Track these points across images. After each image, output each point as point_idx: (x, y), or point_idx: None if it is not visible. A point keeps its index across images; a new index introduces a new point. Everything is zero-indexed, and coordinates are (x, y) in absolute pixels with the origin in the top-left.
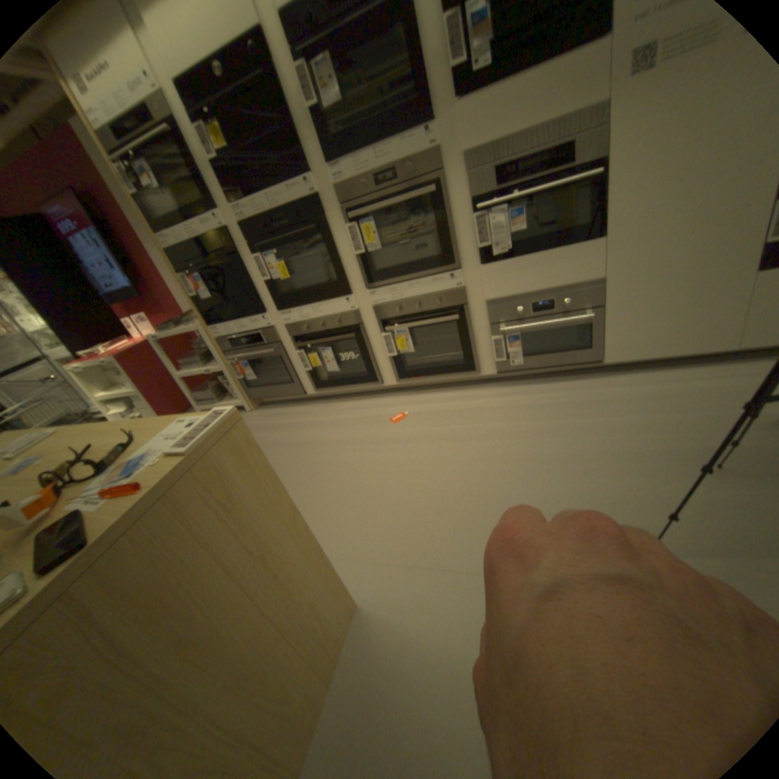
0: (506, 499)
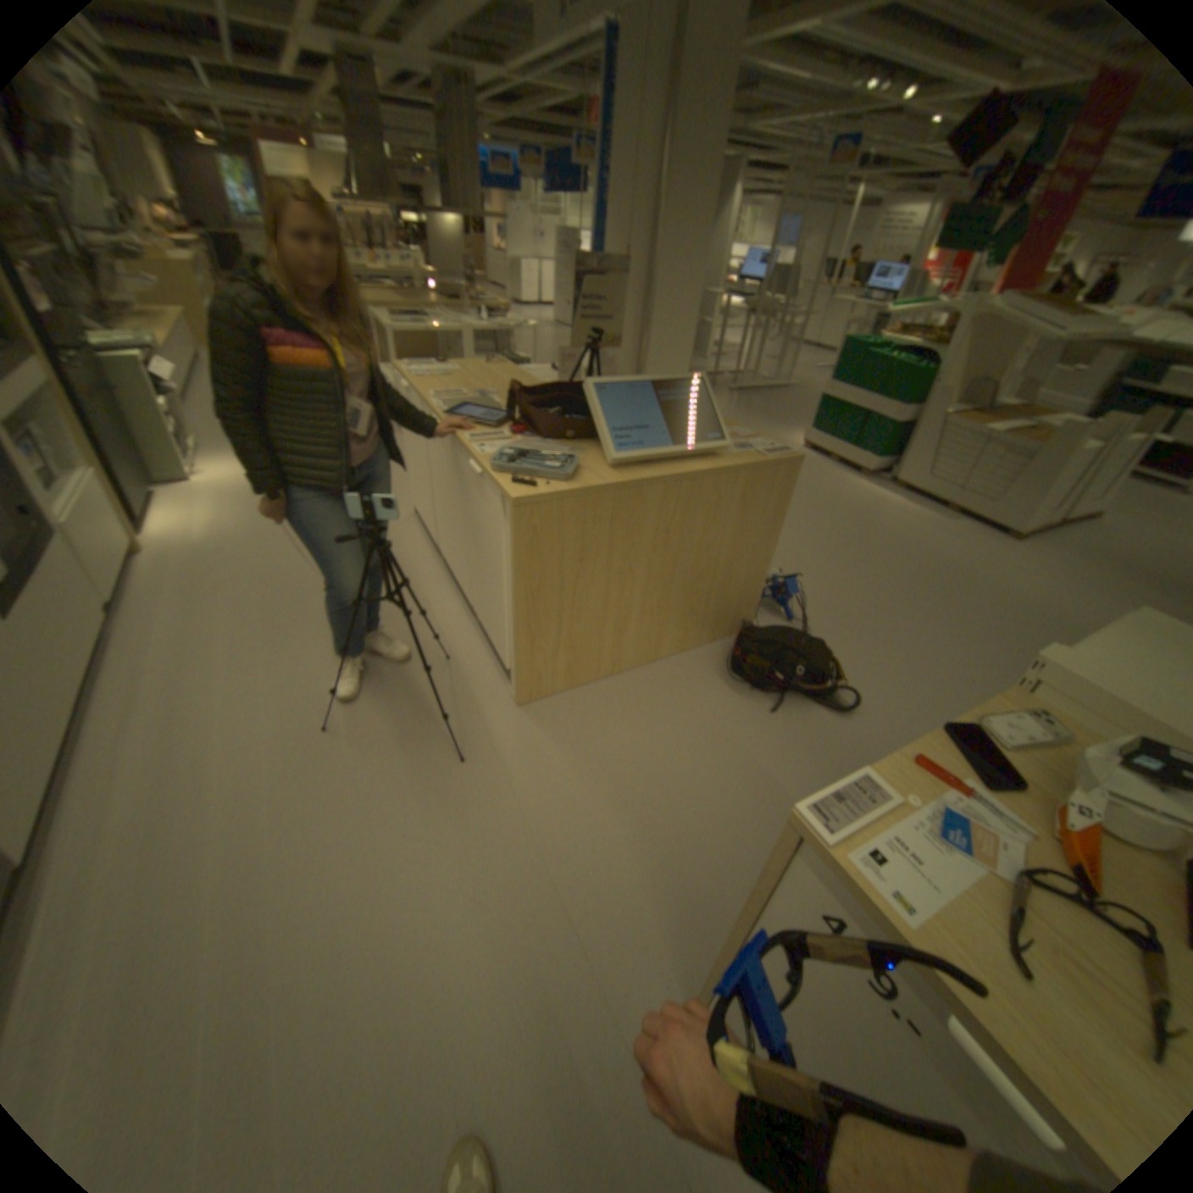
0: (425, 921)
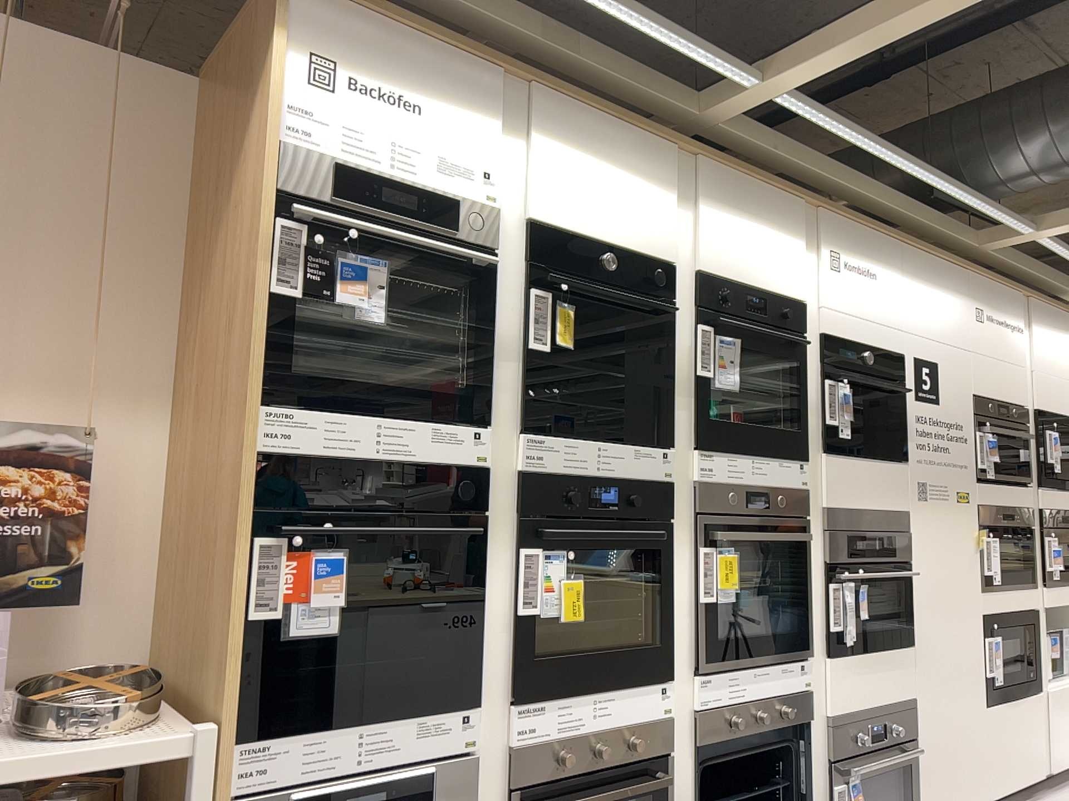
0: None
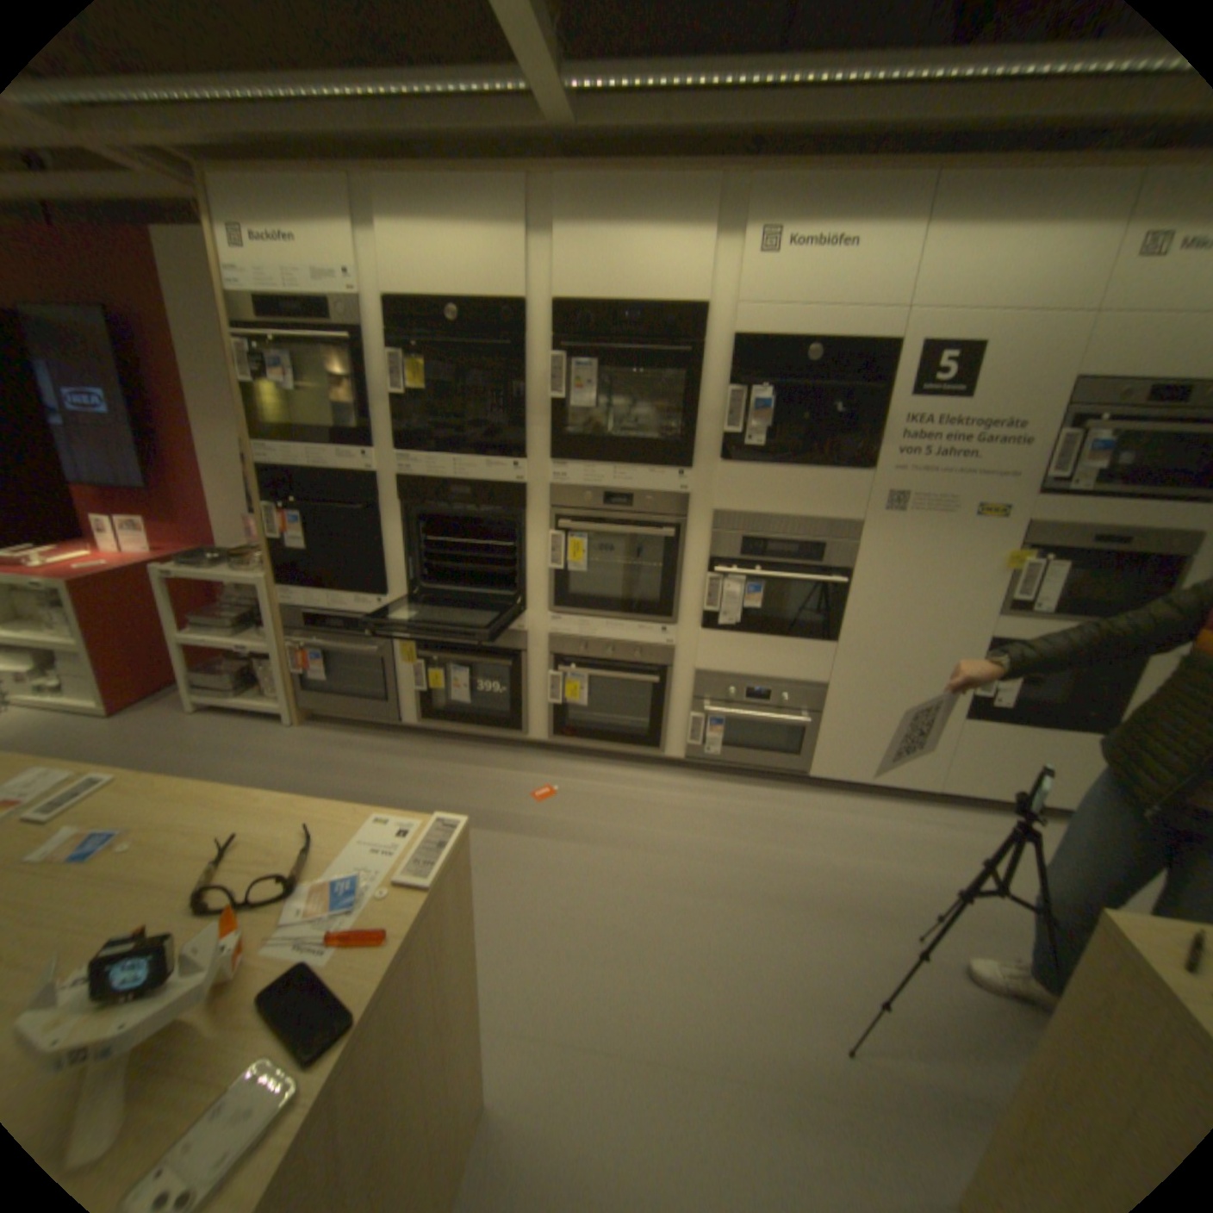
0: (691, 957)
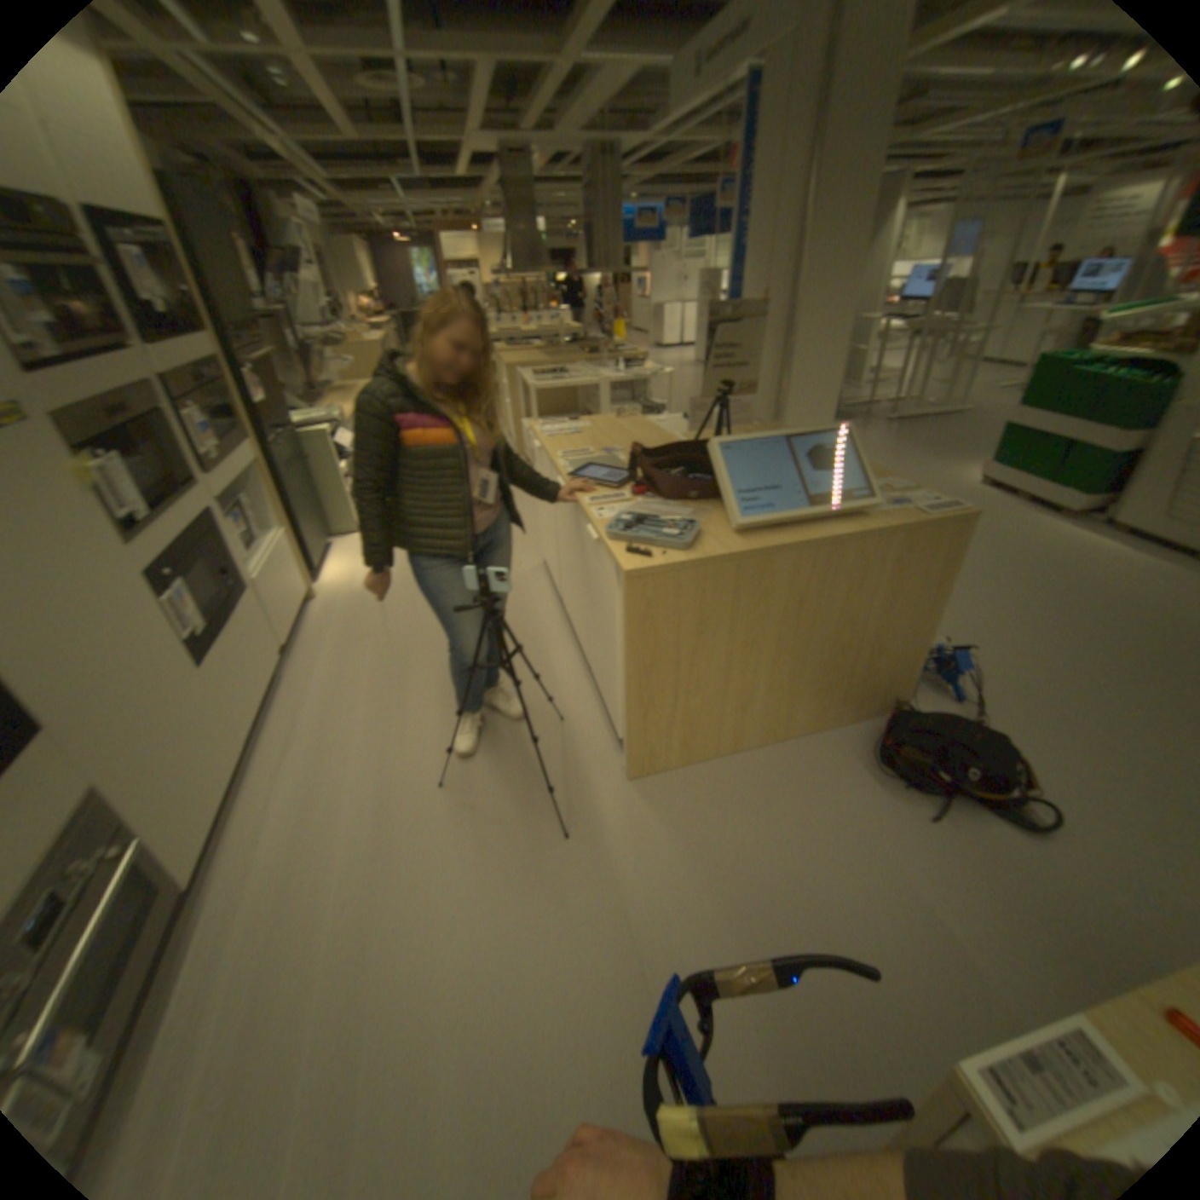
0: (515, 1019)
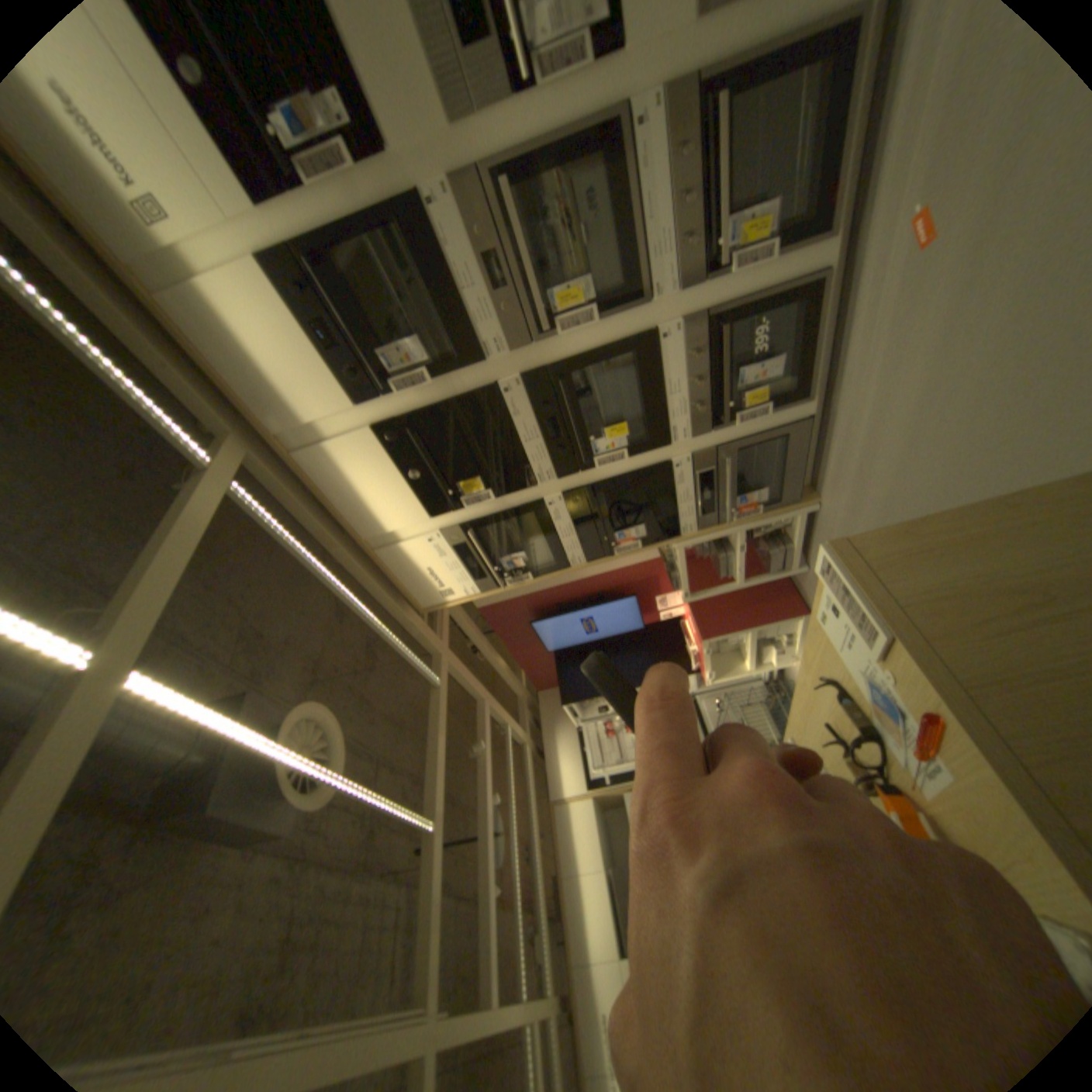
0: None
